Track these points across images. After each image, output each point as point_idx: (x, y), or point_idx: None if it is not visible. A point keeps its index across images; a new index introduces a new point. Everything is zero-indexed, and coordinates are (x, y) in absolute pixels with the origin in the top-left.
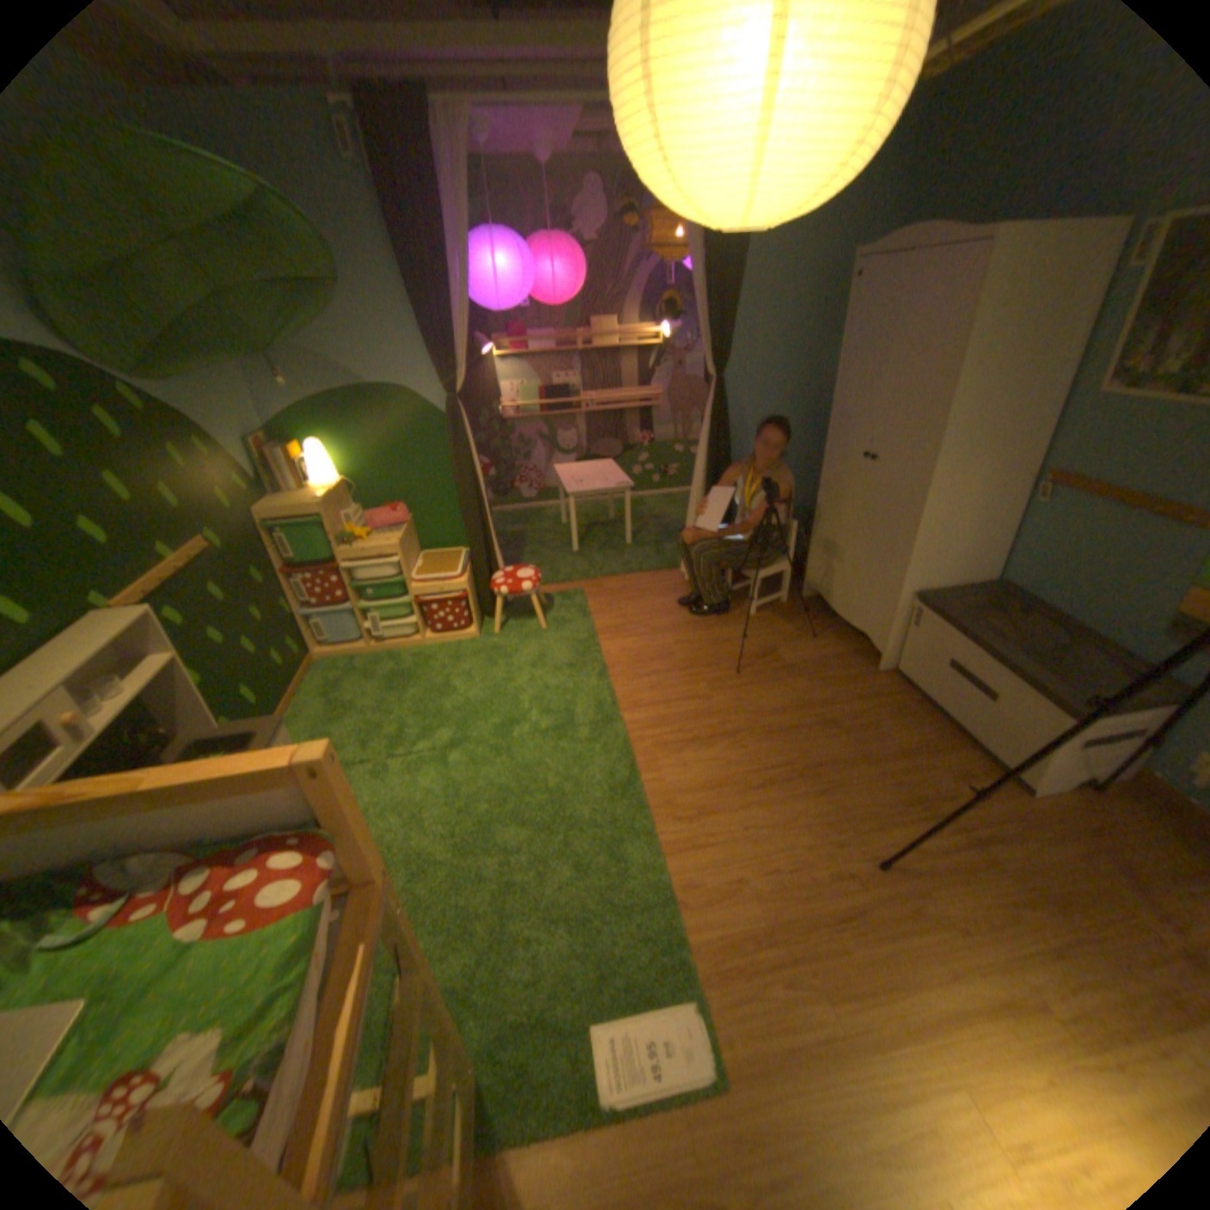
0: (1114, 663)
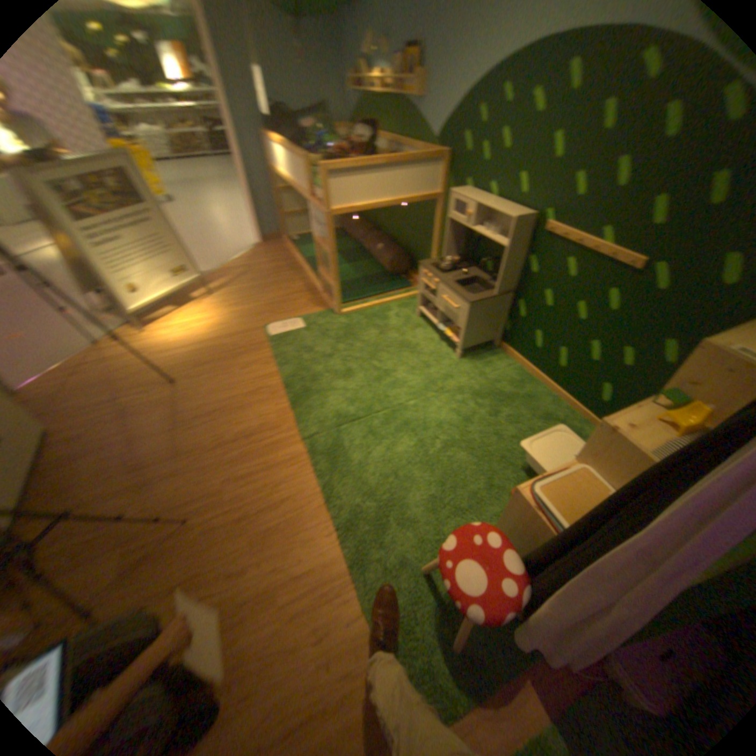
0: None
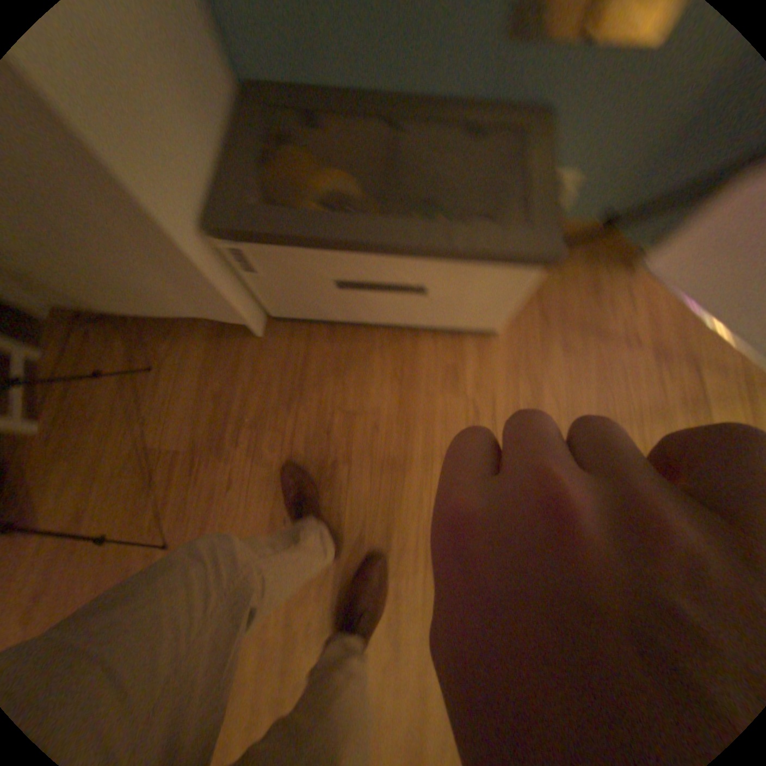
0: (469, 125)
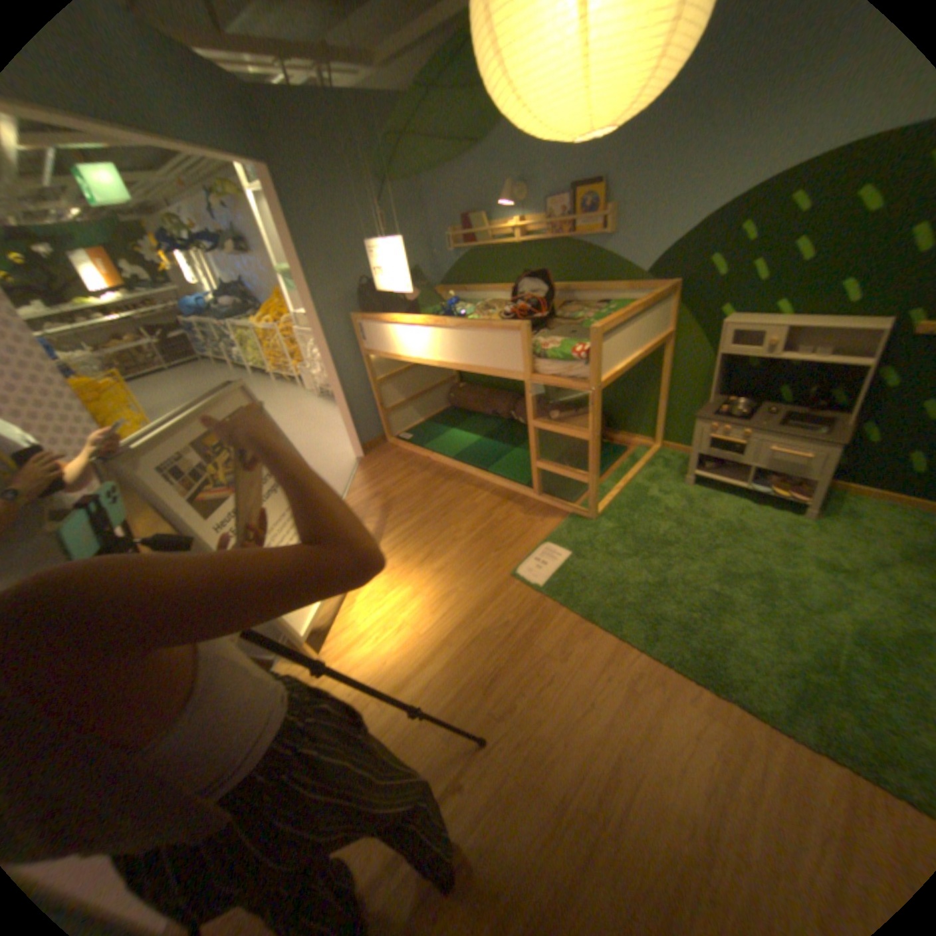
0: None
